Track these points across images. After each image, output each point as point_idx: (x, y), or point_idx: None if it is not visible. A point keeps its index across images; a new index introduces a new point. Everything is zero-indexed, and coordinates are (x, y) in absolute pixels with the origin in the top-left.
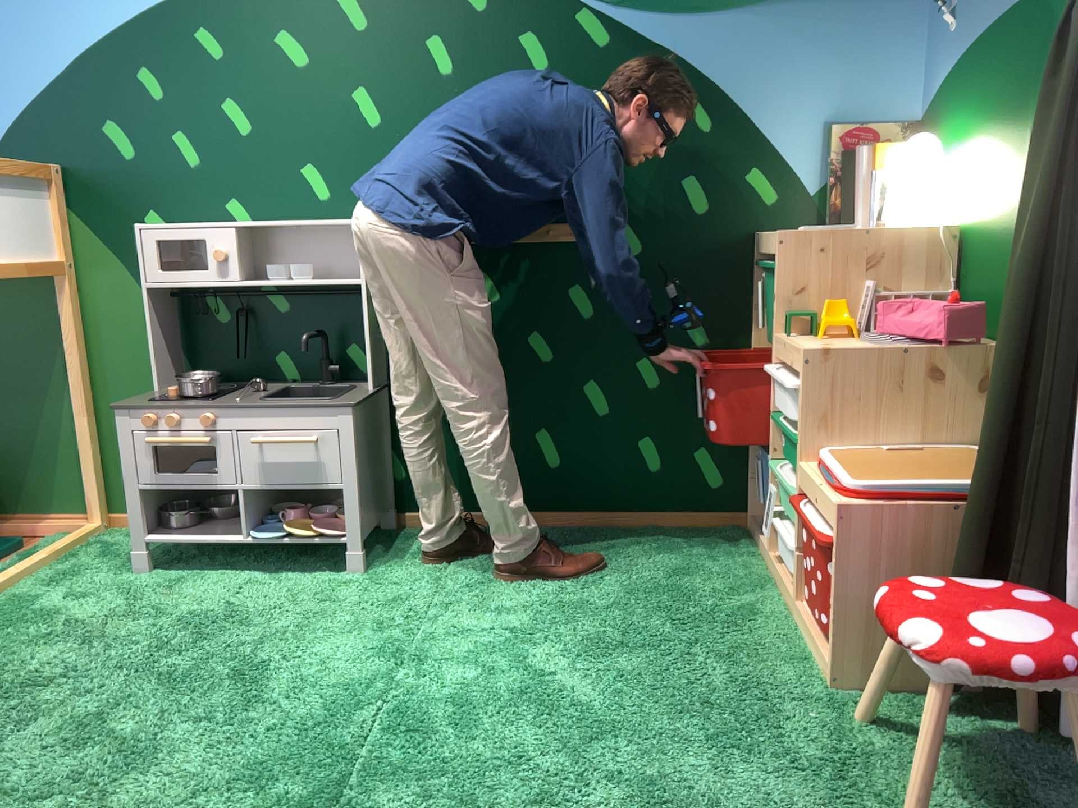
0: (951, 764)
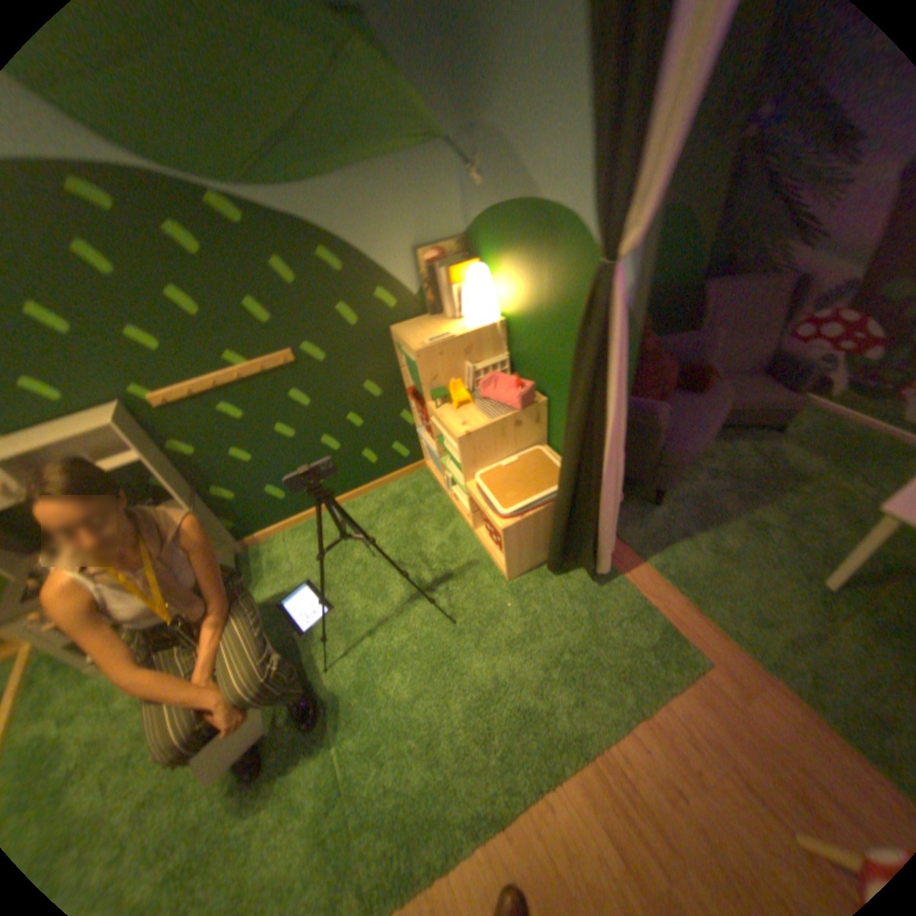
0: (562, 608)
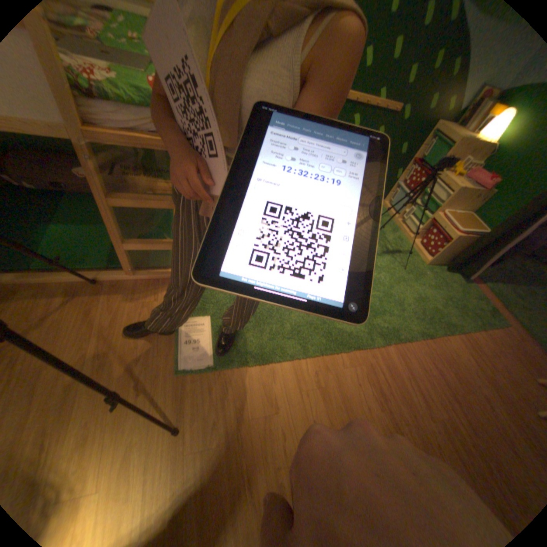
0: (449, 284)
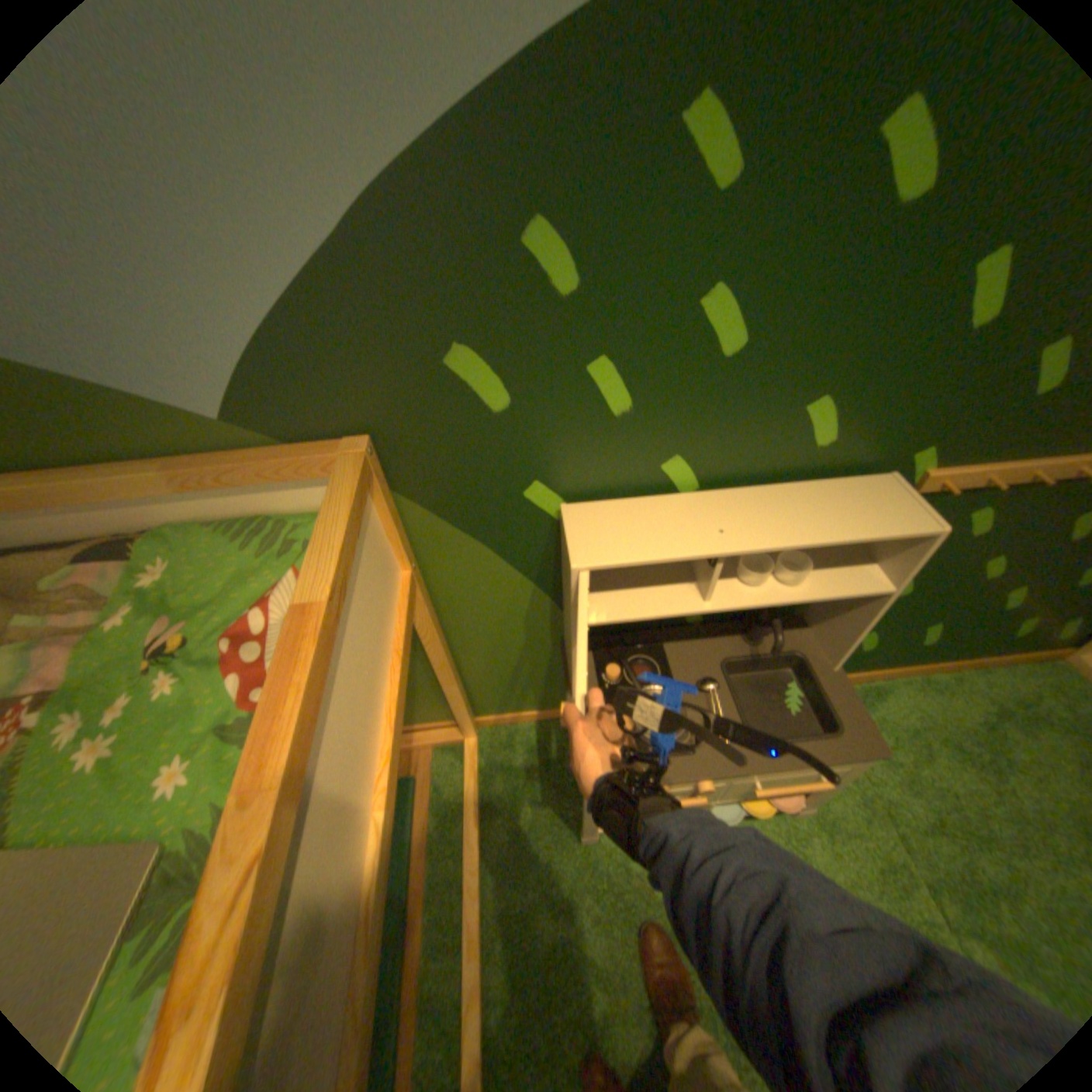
0: None
